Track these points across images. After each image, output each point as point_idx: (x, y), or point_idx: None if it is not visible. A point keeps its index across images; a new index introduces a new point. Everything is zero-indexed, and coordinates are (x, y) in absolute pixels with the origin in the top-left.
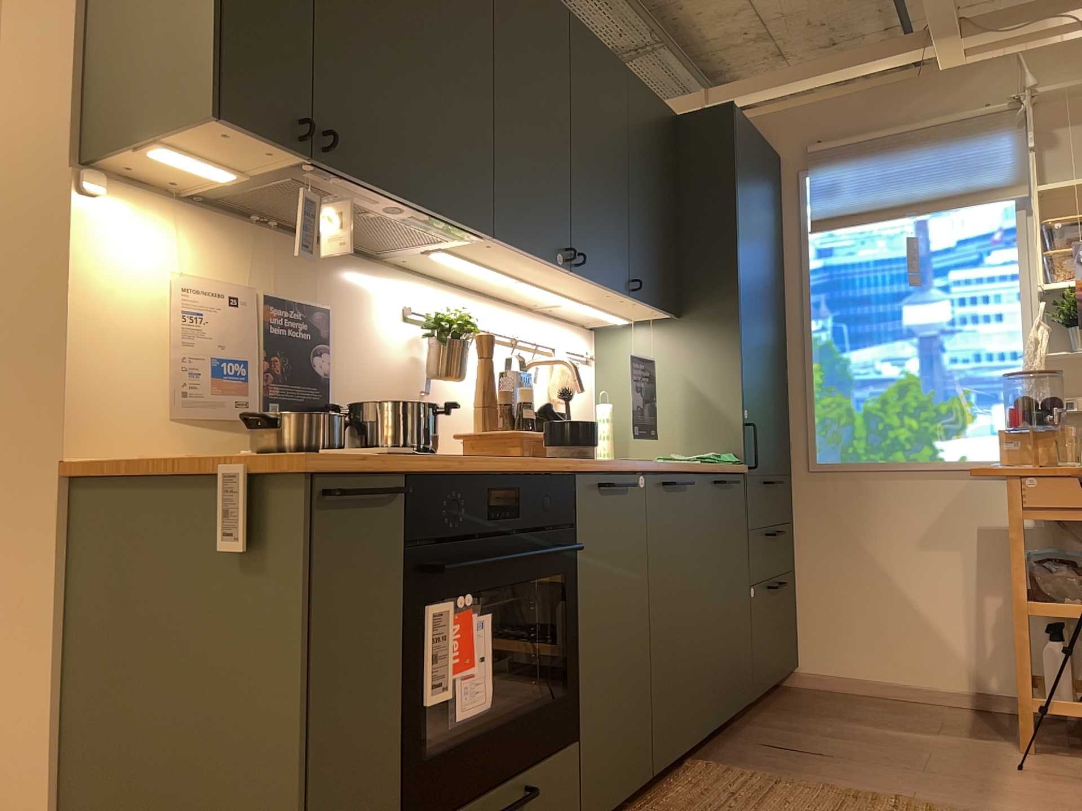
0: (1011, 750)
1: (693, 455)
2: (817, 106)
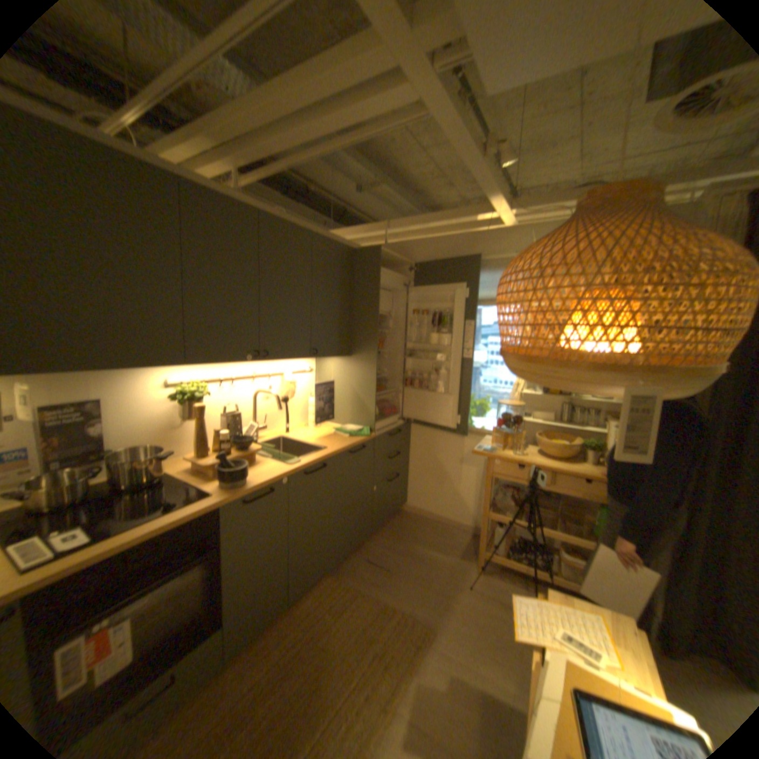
0: (473, 571)
1: (352, 424)
2: (438, 238)
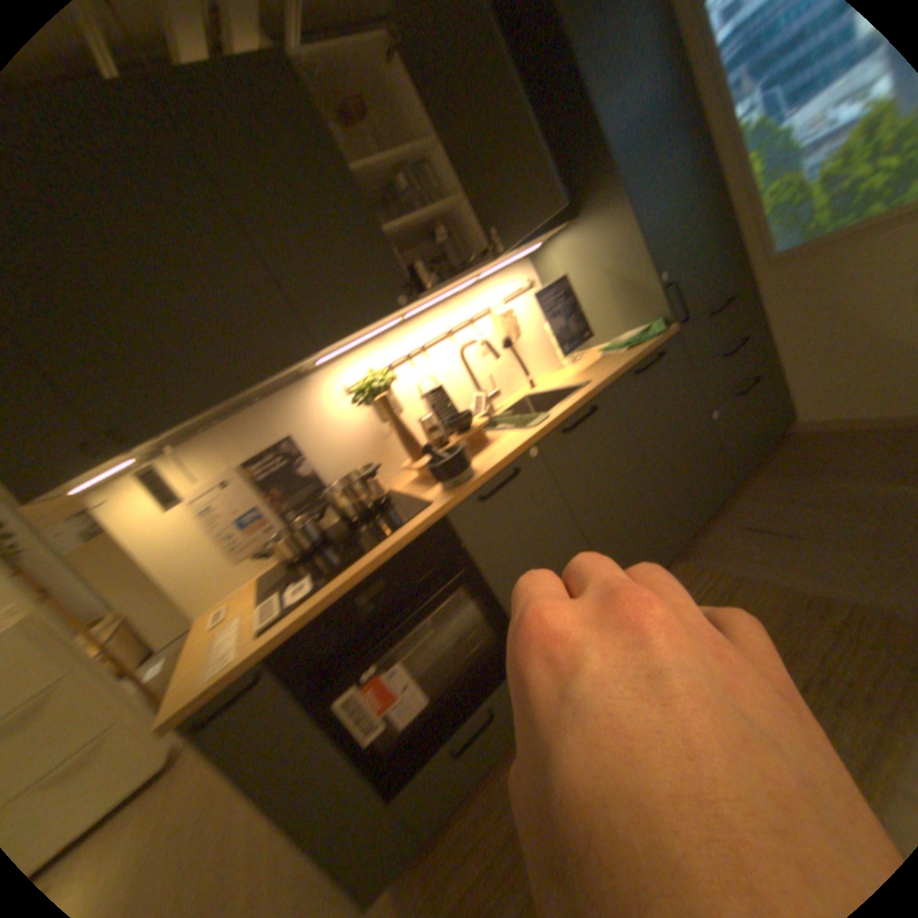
0: None
1: (631, 328)
2: None
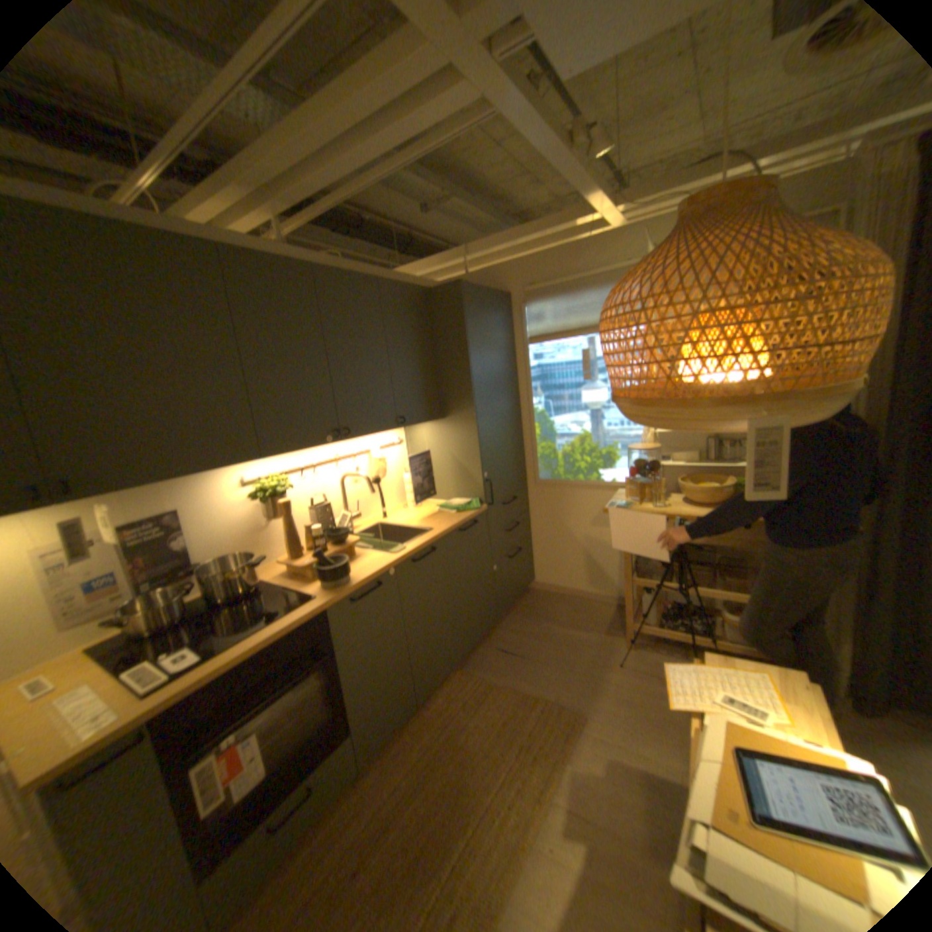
0: (622, 647)
1: (458, 498)
2: (530, 257)
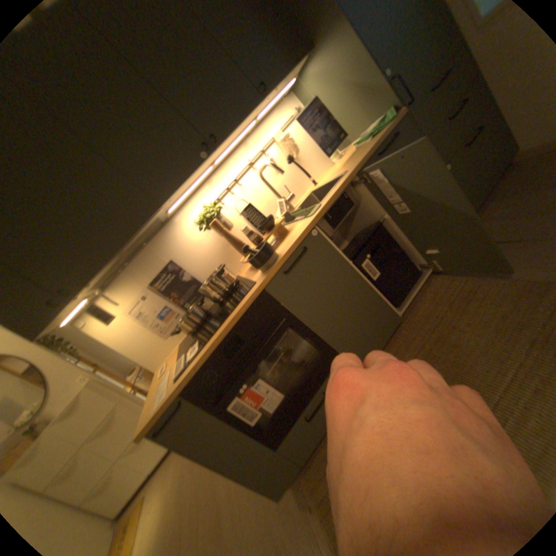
0: None
1: (373, 121)
2: None
